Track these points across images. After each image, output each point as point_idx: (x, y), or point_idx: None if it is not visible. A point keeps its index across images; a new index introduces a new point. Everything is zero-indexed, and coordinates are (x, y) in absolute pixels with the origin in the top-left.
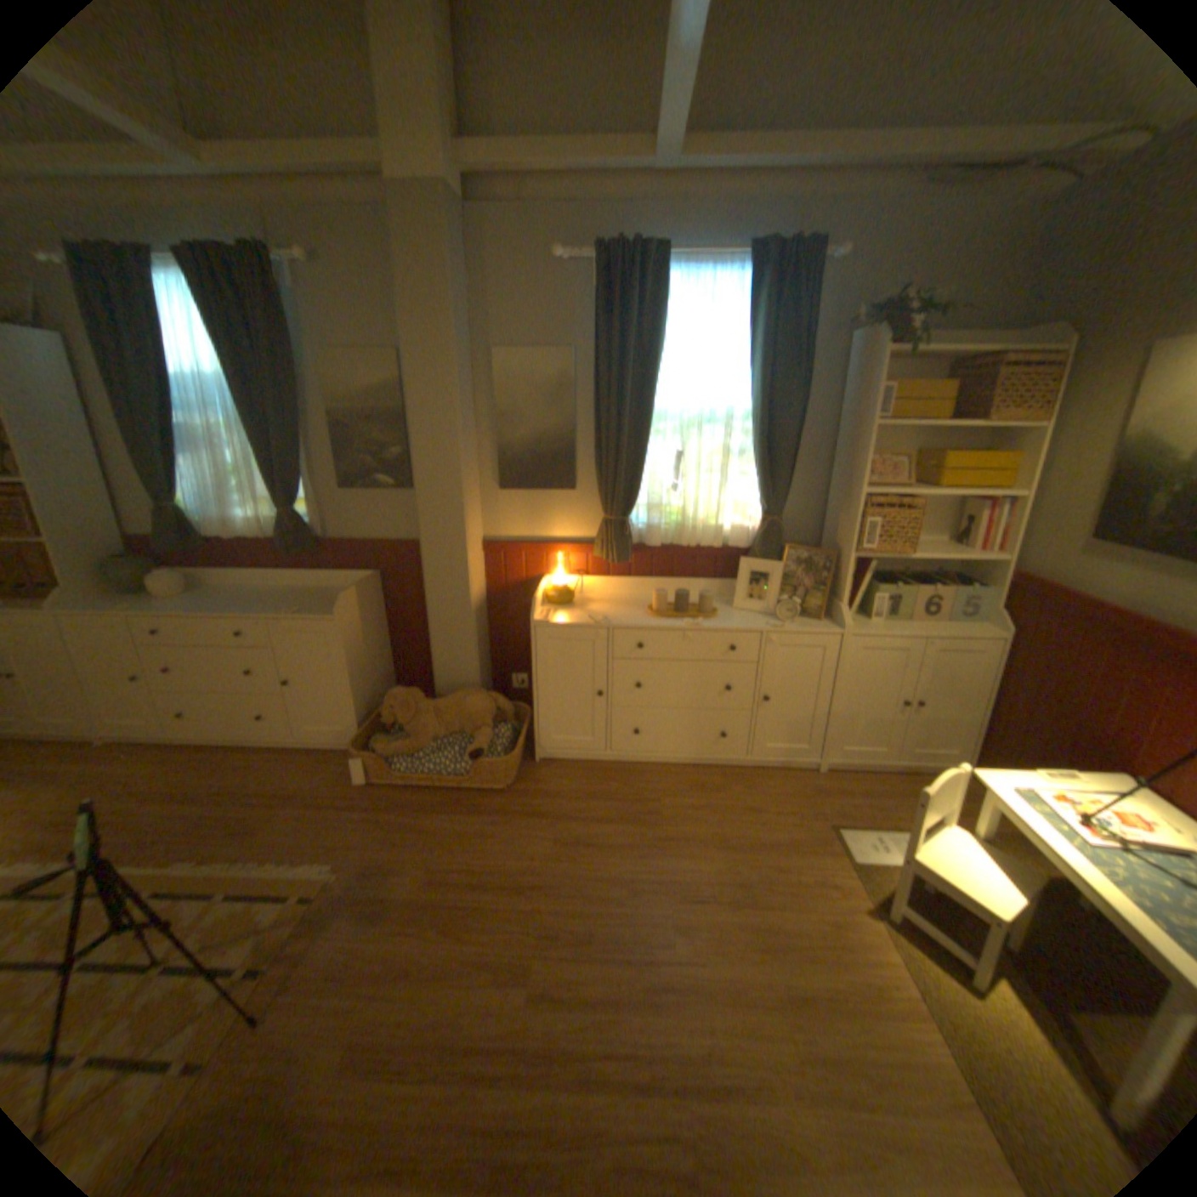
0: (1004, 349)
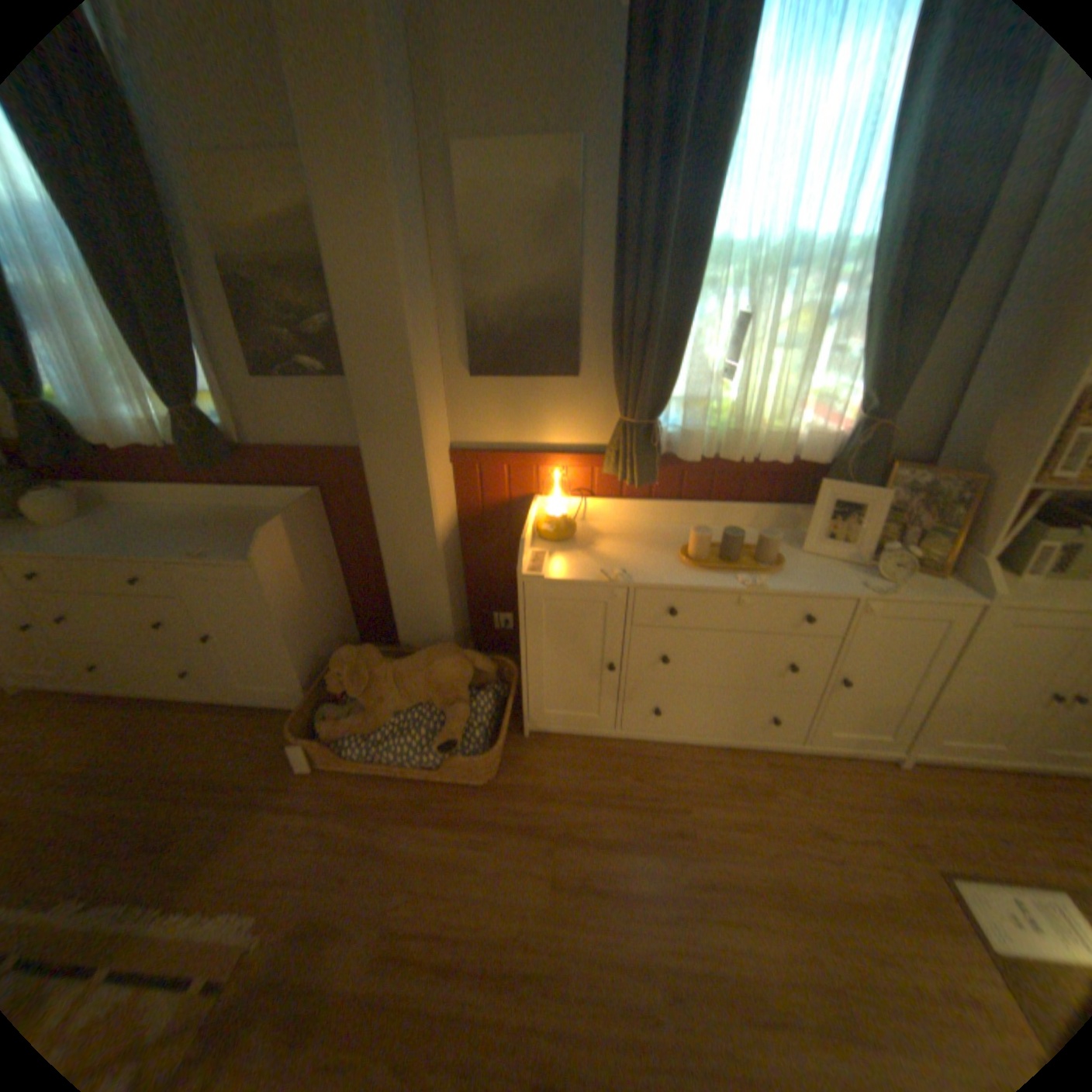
0: None
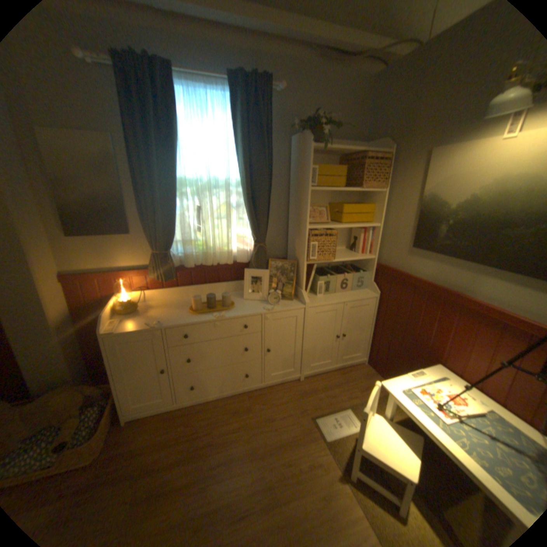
0: (367, 149)
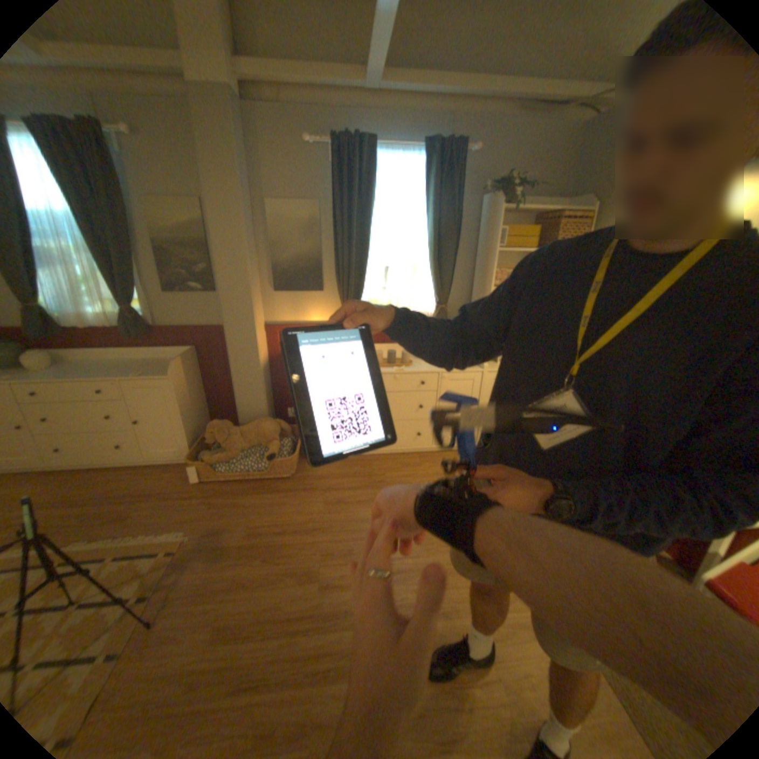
0: (563, 209)
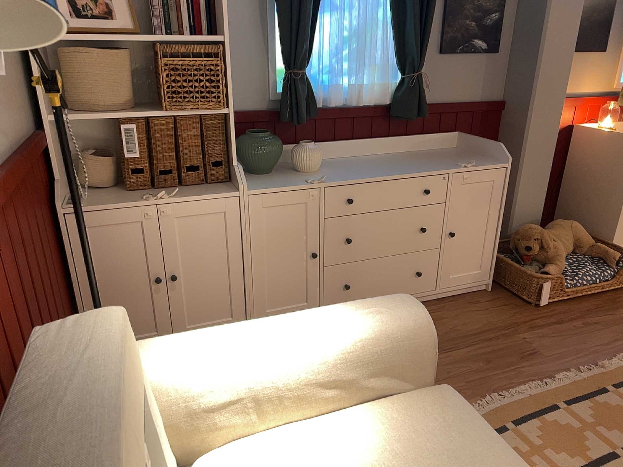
0: None
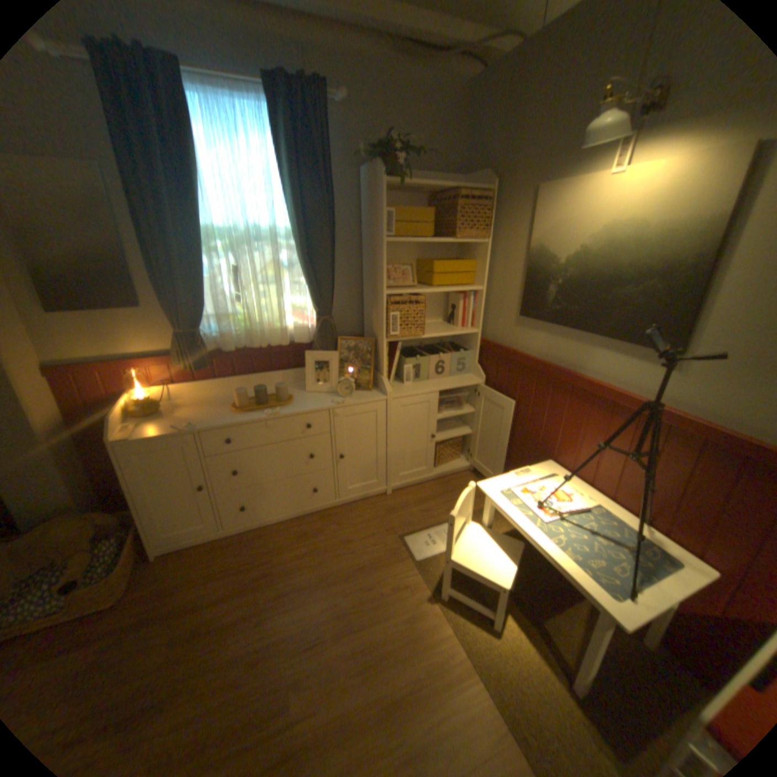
0: (459, 186)
